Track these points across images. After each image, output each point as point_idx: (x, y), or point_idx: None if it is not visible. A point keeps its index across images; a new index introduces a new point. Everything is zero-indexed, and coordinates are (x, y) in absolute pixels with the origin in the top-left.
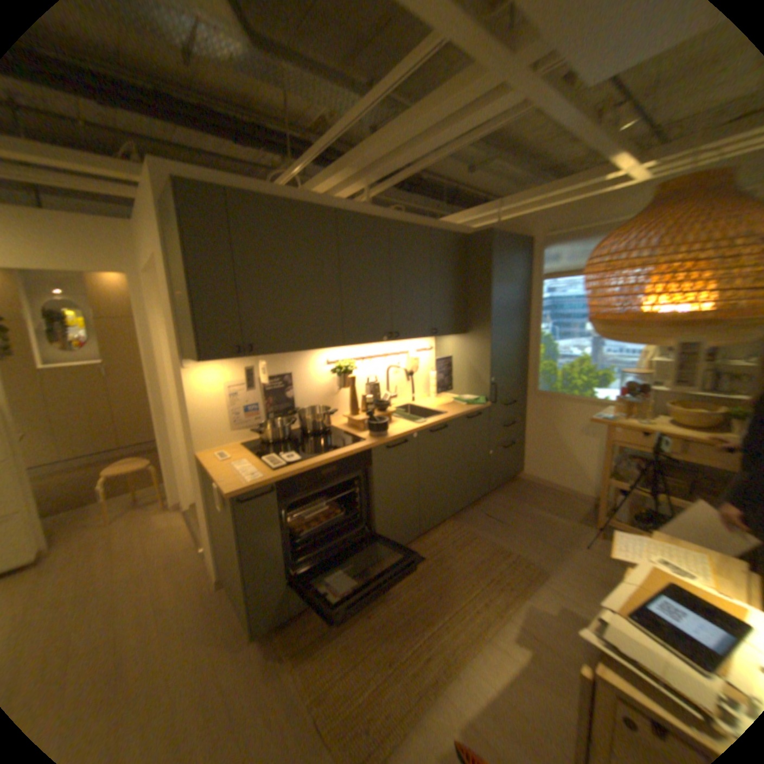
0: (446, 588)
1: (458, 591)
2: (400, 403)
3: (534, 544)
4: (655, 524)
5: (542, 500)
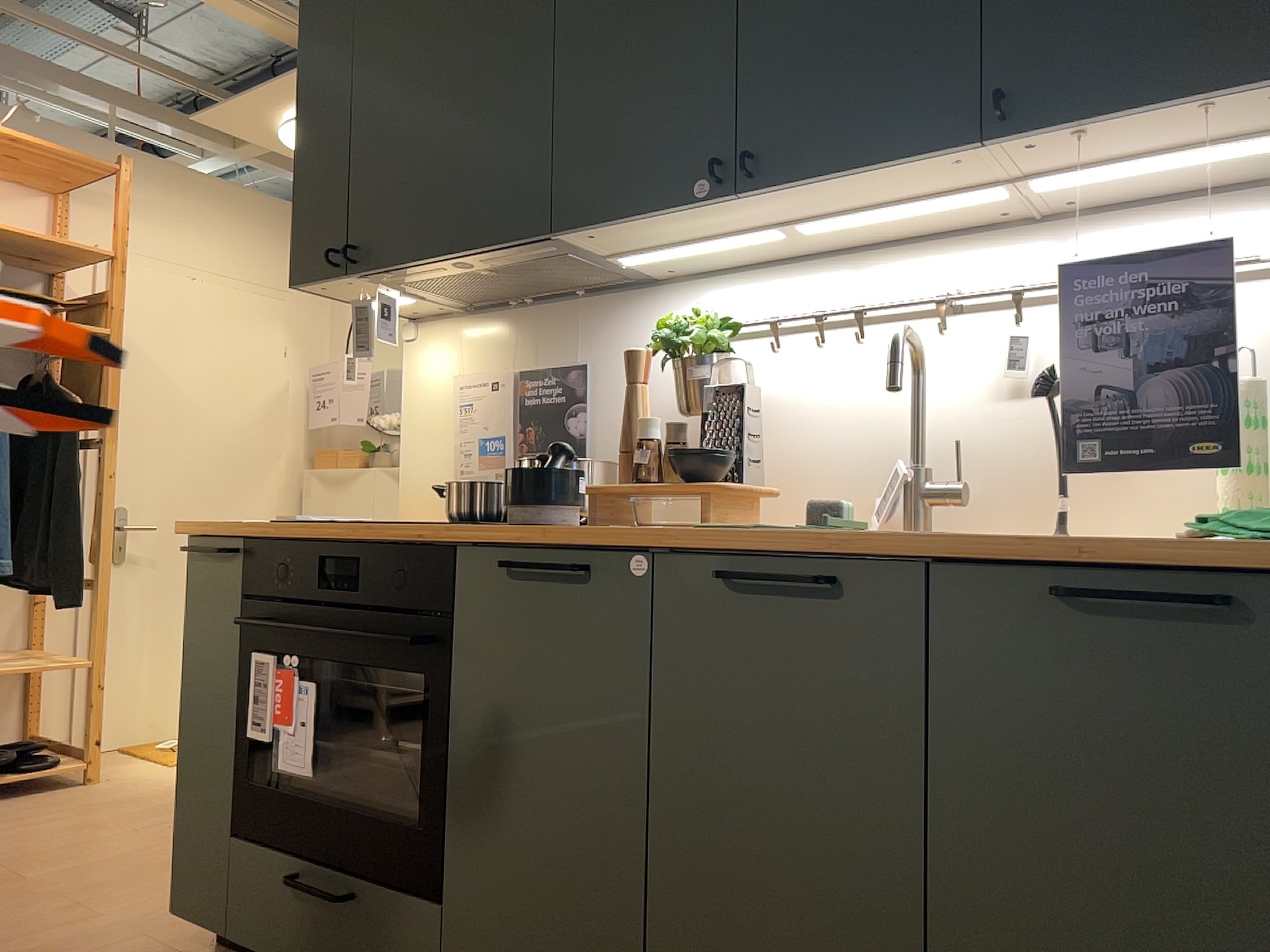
0: None
1: None
2: None
3: None
4: None
5: None
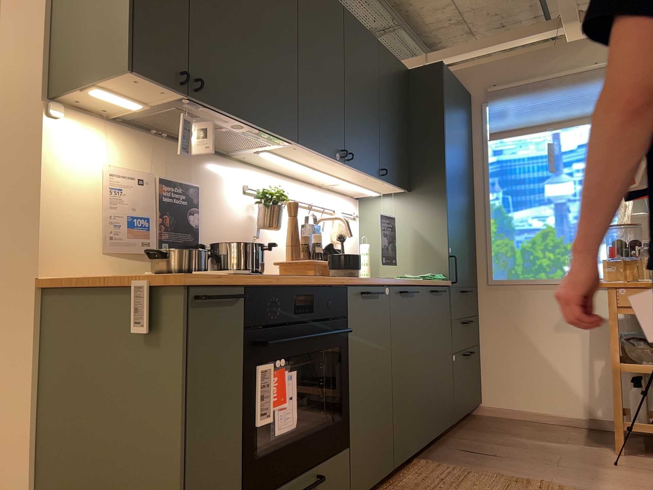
0: None
1: None
2: None
3: (550, 469)
4: None
5: (523, 430)
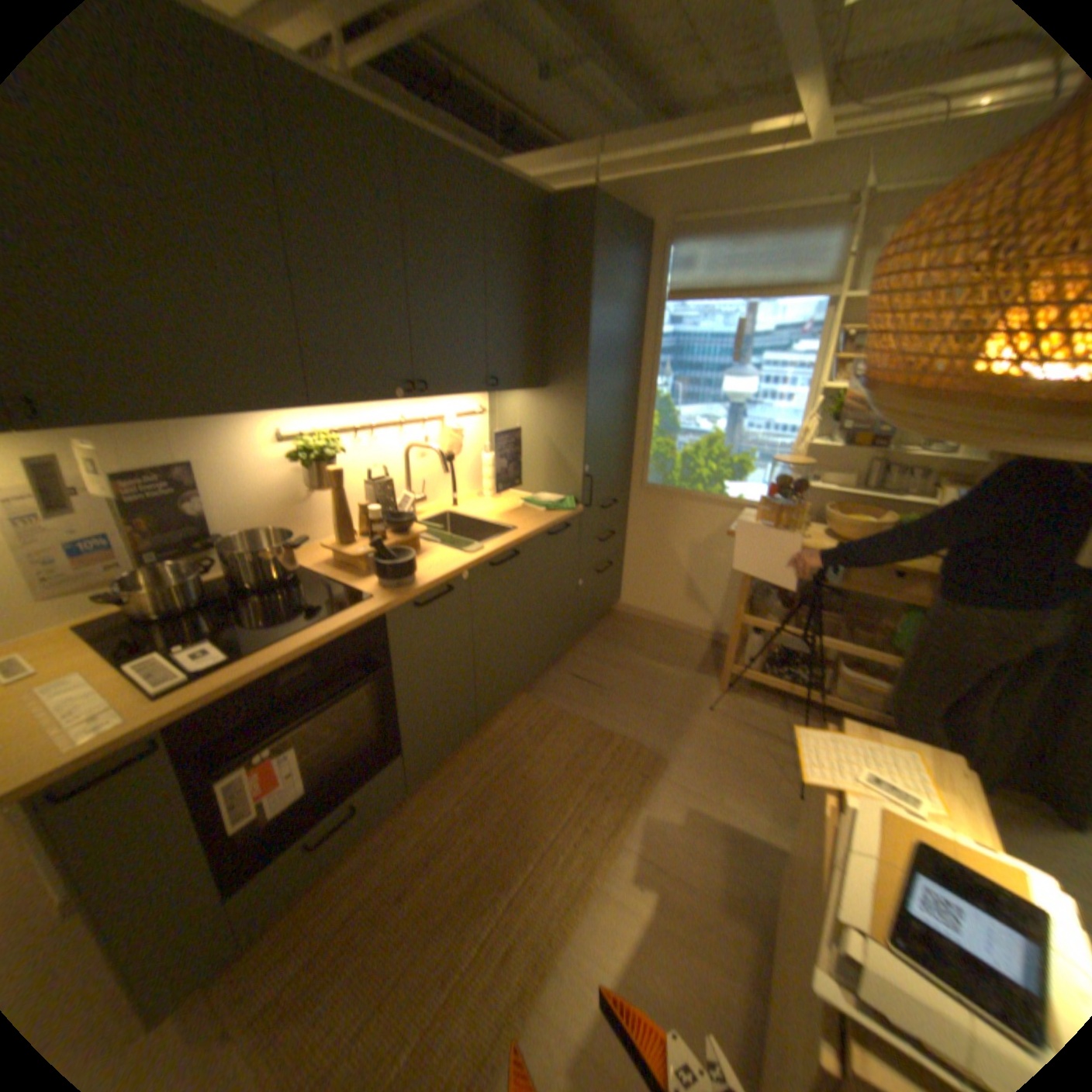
0: (524, 814)
1: (542, 815)
2: (433, 512)
3: (642, 715)
4: (789, 668)
5: (646, 643)
